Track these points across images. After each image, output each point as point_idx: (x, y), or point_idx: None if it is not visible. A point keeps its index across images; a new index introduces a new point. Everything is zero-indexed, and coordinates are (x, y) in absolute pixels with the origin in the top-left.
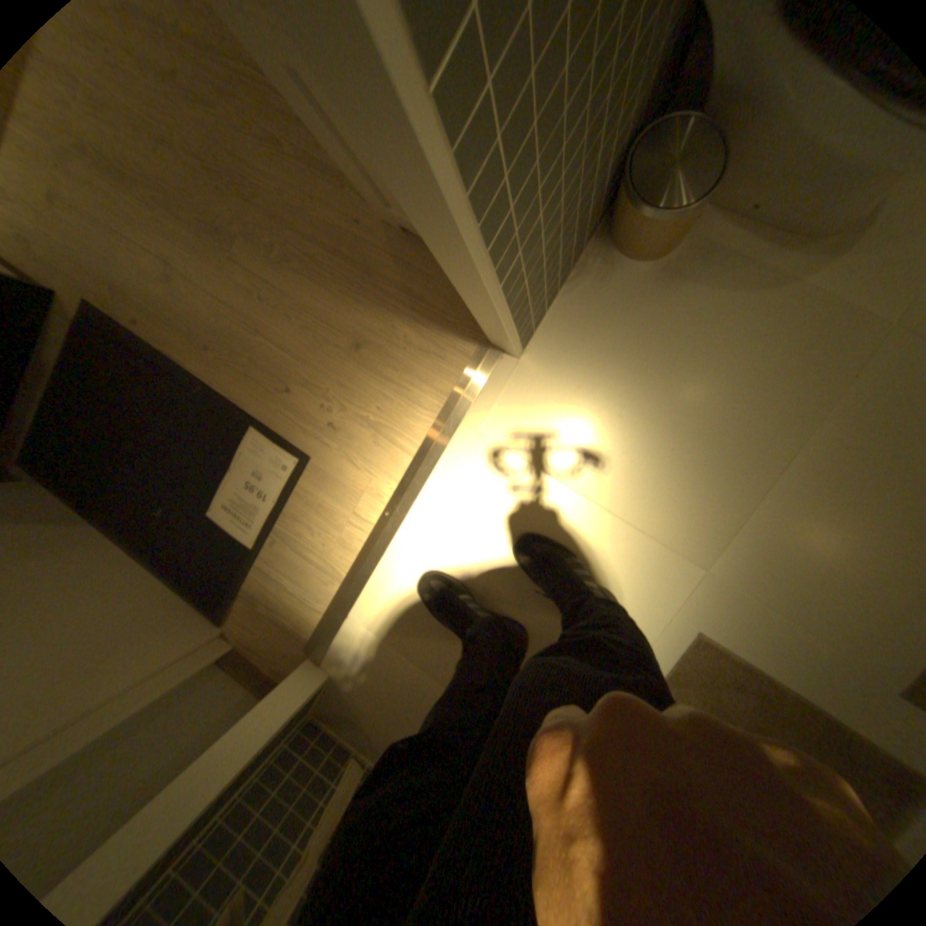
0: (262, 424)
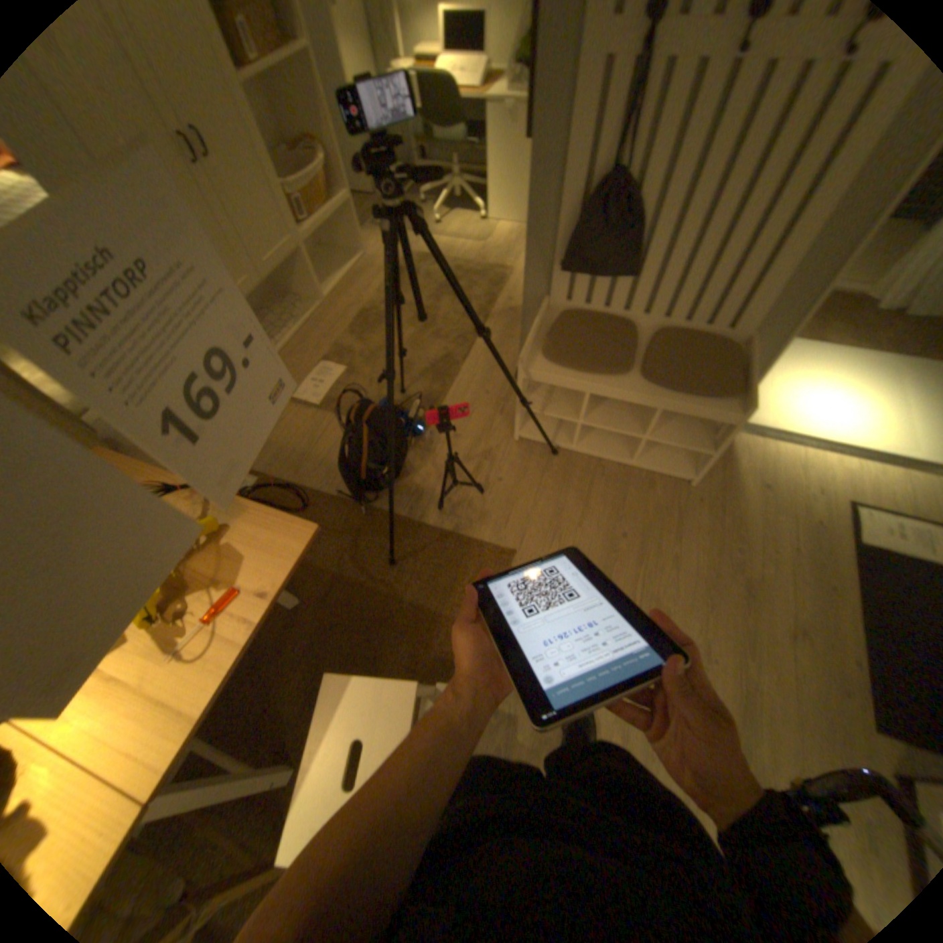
0: (857, 539)
